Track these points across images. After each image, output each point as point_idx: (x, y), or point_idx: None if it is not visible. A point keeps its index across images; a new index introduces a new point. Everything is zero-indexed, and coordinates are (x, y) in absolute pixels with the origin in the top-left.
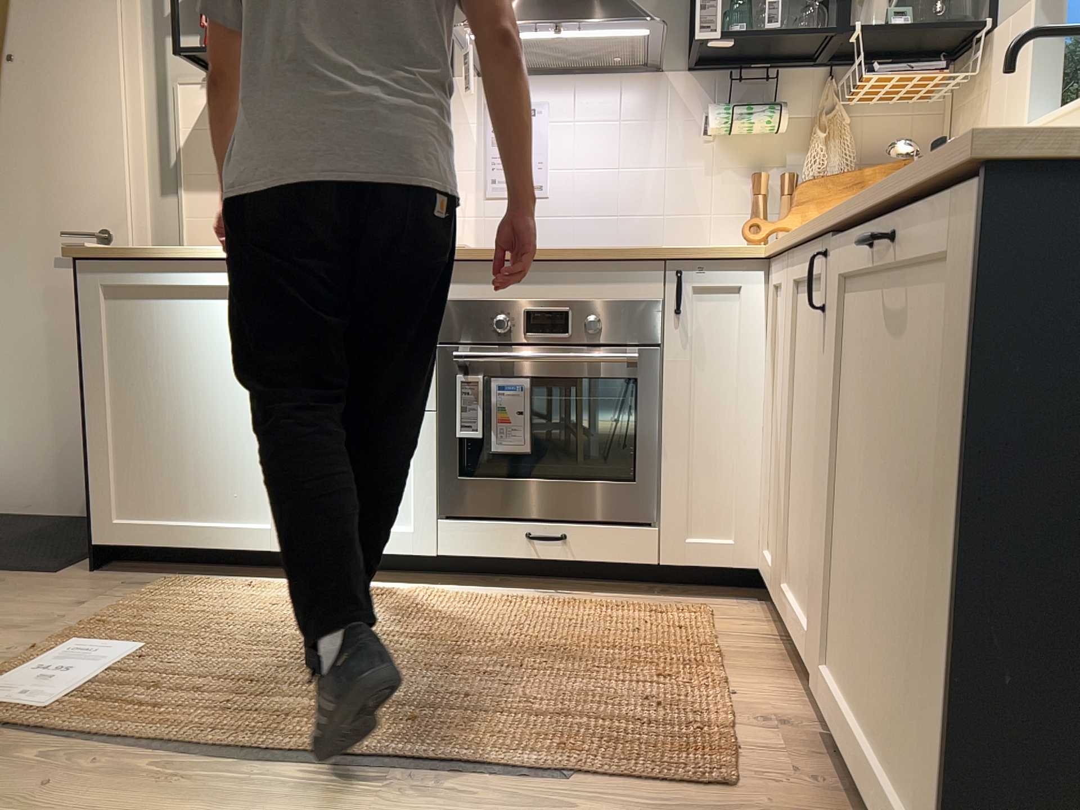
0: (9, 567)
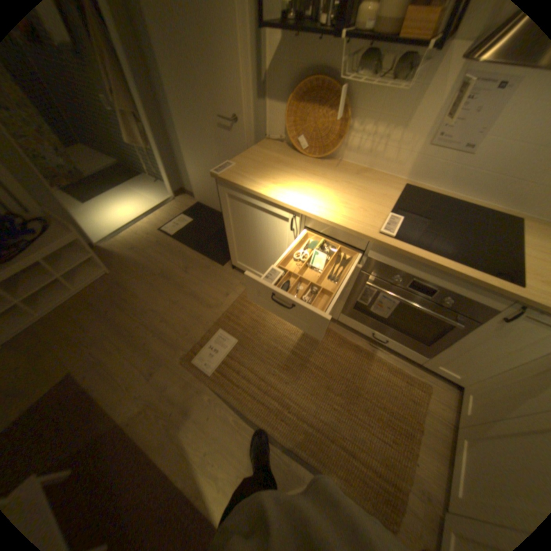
0: (211, 256)
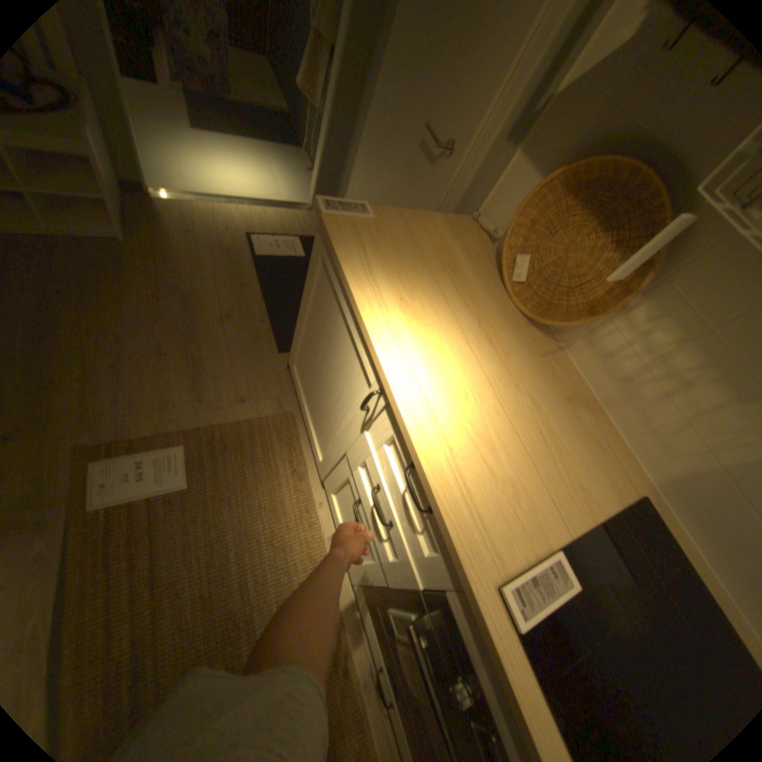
0: (278, 326)
